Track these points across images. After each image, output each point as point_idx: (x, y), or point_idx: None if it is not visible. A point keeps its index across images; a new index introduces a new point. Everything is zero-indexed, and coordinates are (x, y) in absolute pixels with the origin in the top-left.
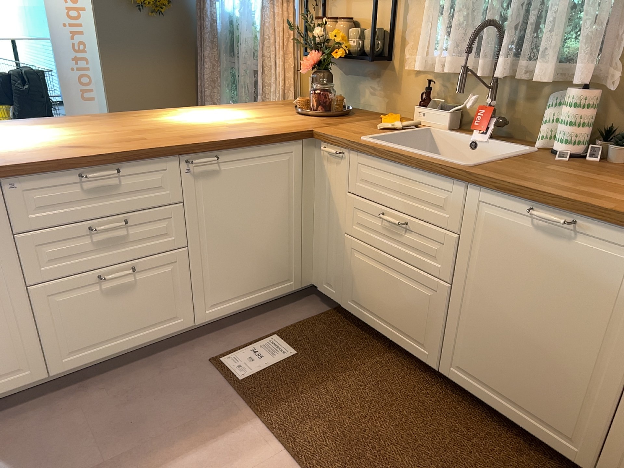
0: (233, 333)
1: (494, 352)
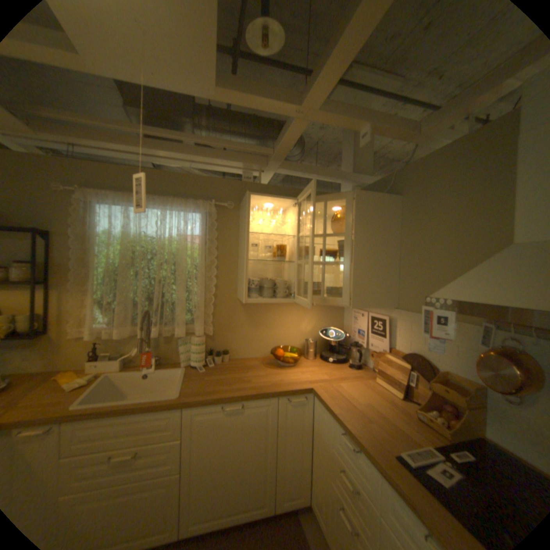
0: None
1: (215, 495)
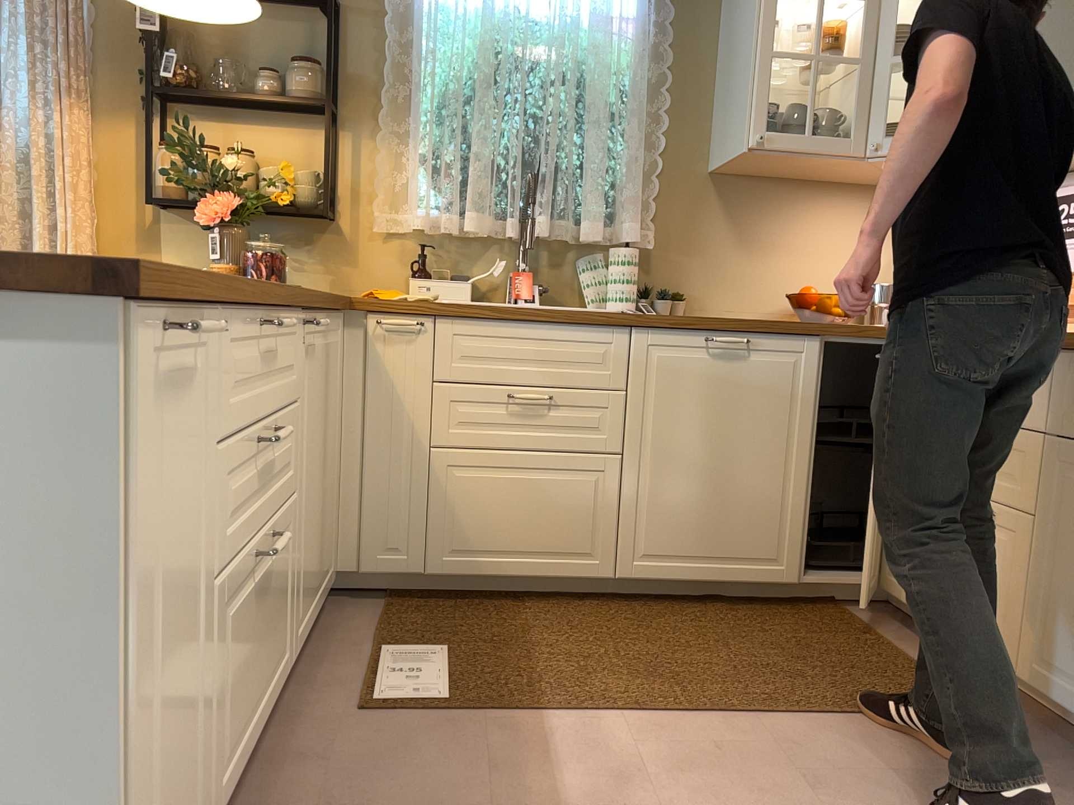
0: (316, 675)
1: (687, 511)
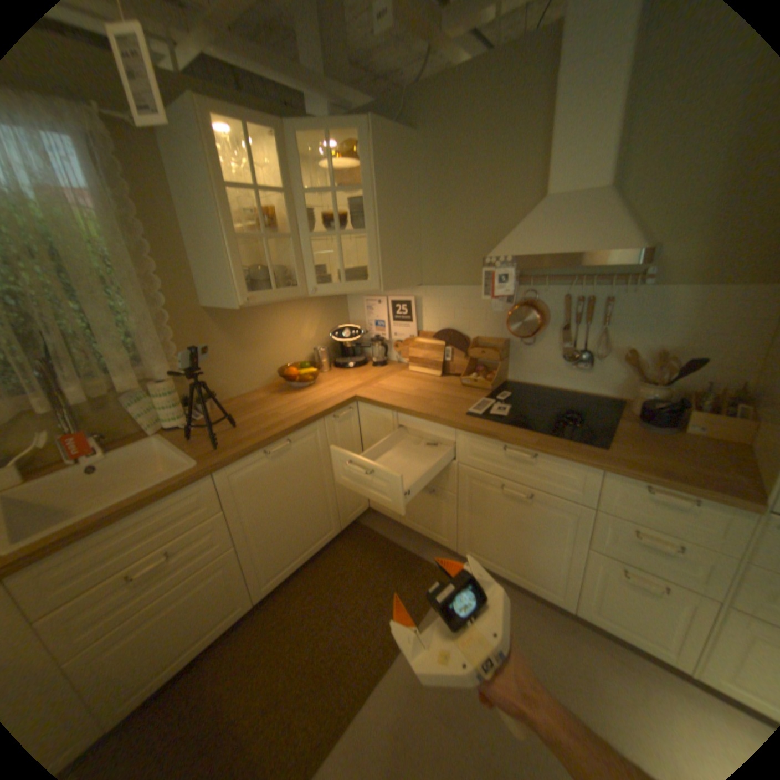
0: None
1: (282, 545)
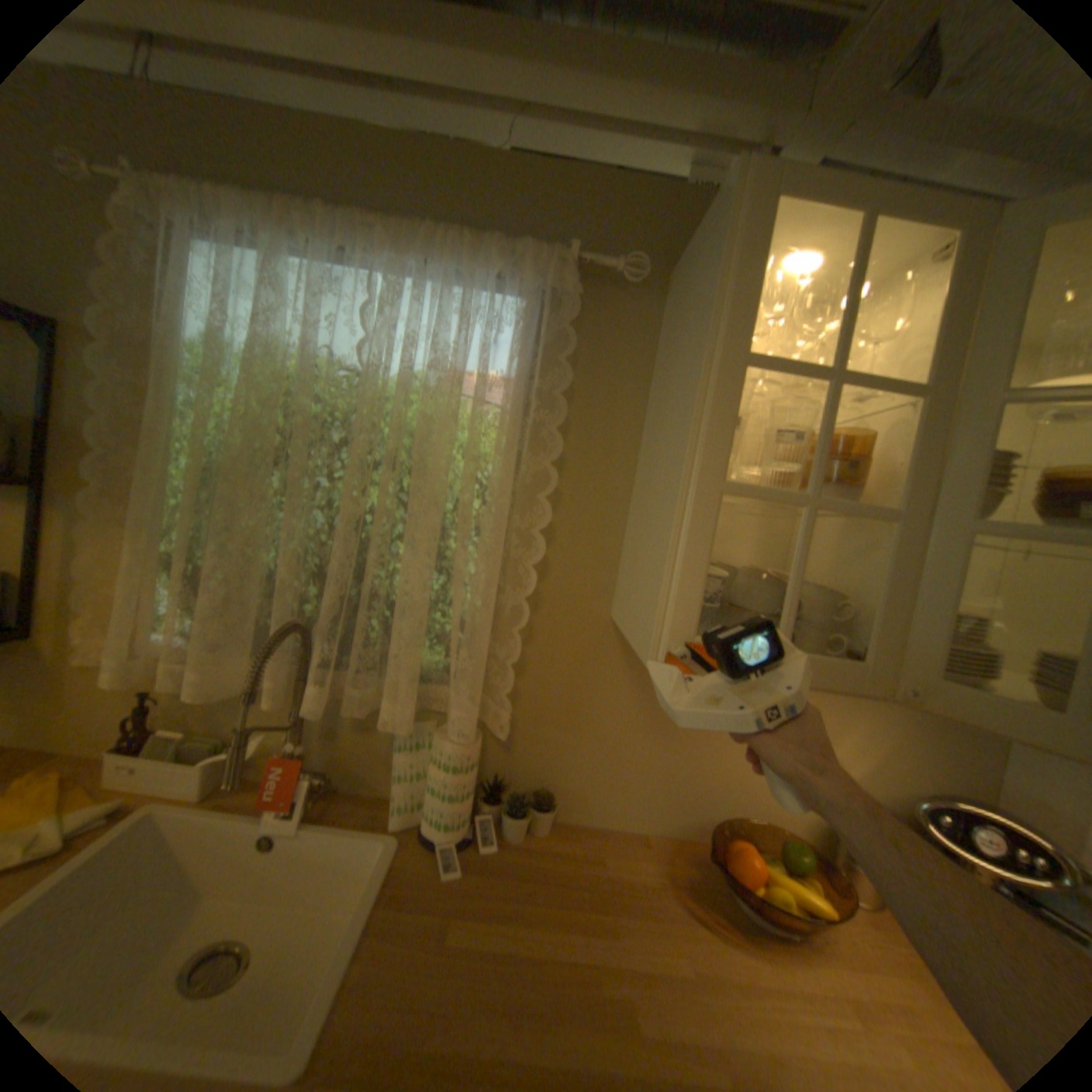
0: None
1: None
